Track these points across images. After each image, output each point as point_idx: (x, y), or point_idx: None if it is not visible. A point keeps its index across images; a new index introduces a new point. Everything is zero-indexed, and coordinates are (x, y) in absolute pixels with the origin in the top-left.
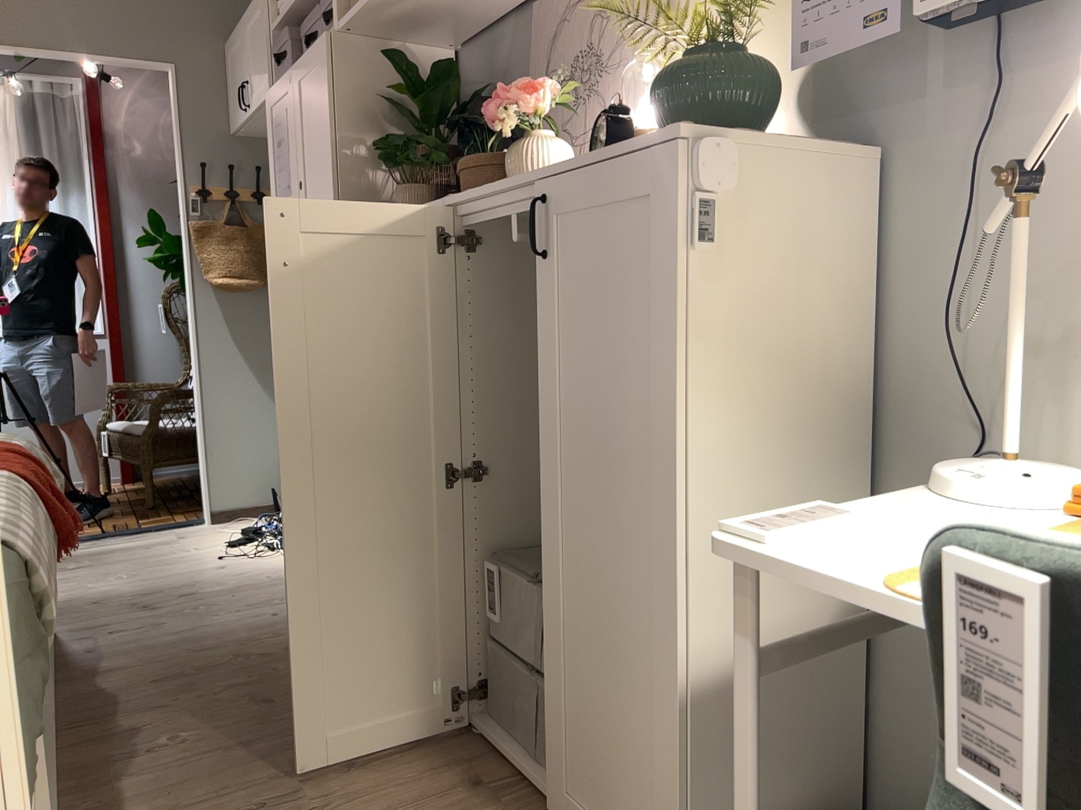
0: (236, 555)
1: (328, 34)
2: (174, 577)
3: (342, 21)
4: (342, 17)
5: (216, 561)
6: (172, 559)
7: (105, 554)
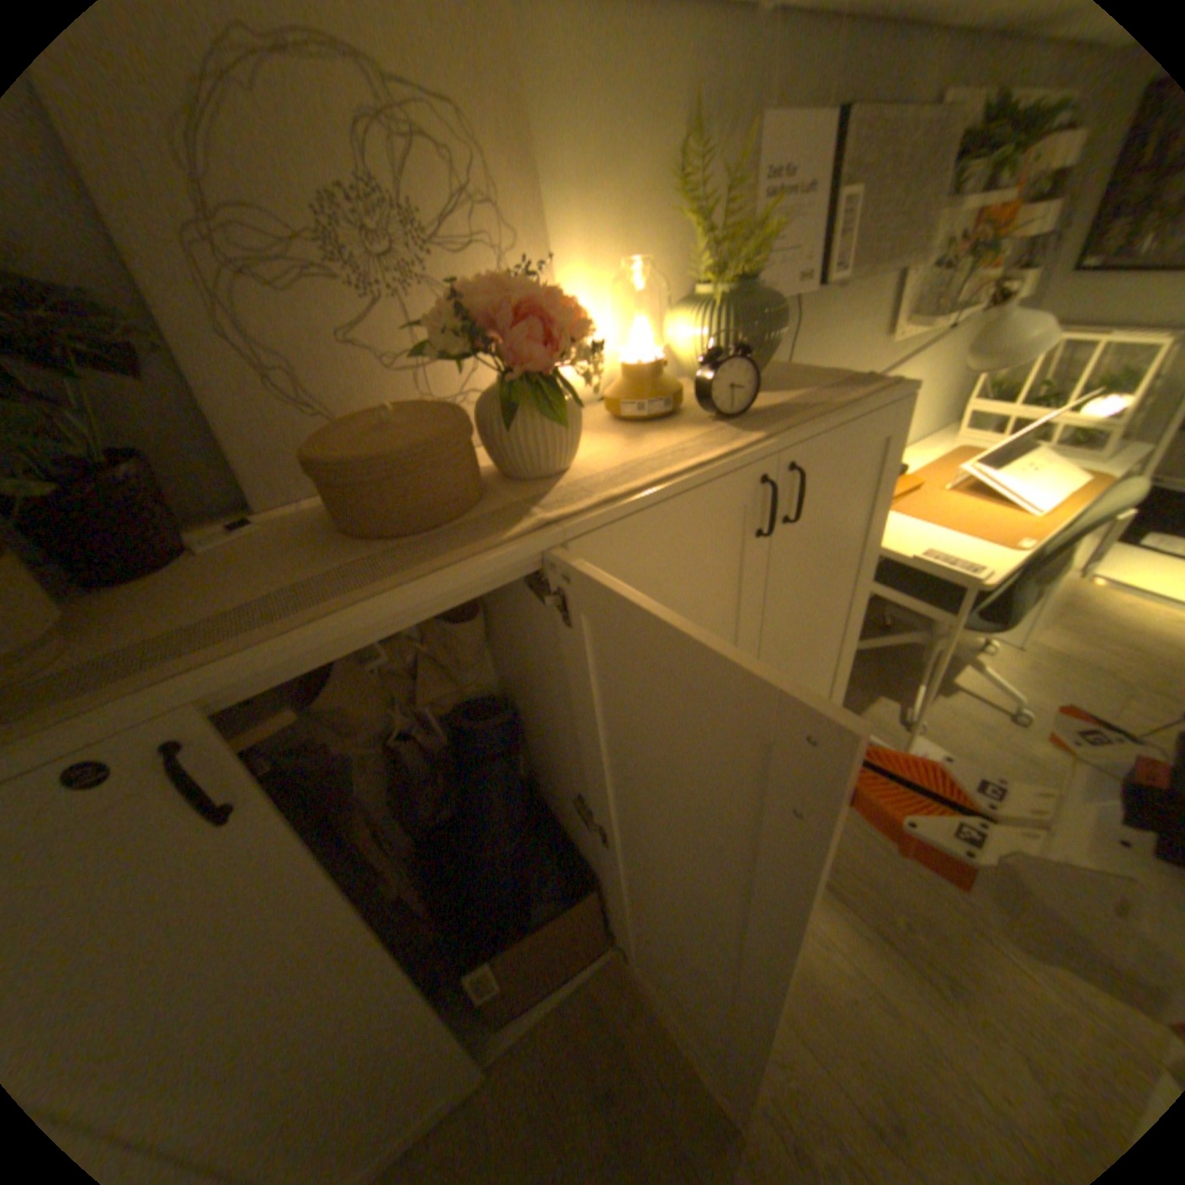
0: None
1: None
2: None
3: None
4: None
5: None
6: None
7: None
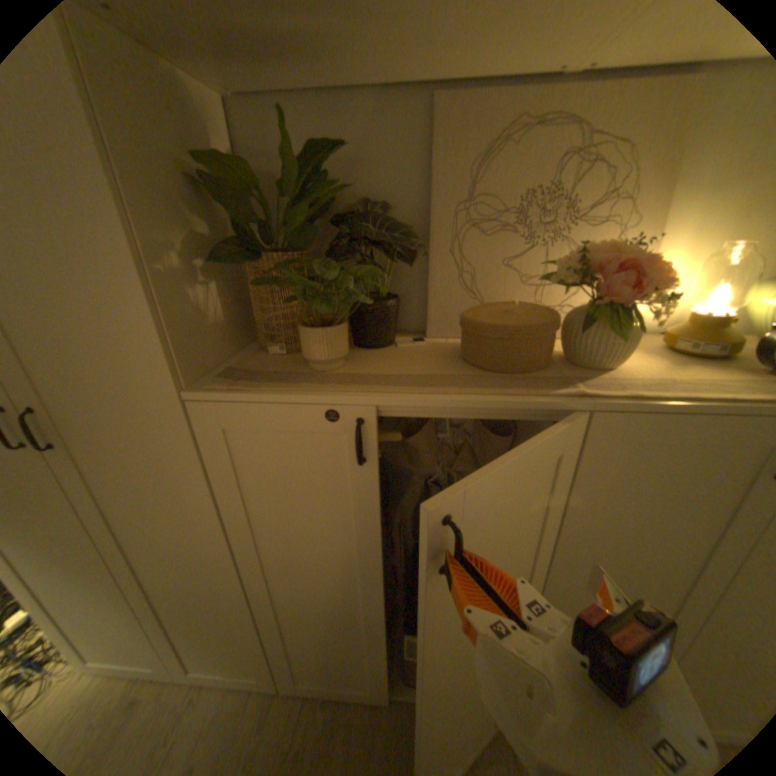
0: None
1: None
2: None
3: None
4: None
5: None
6: None
7: None
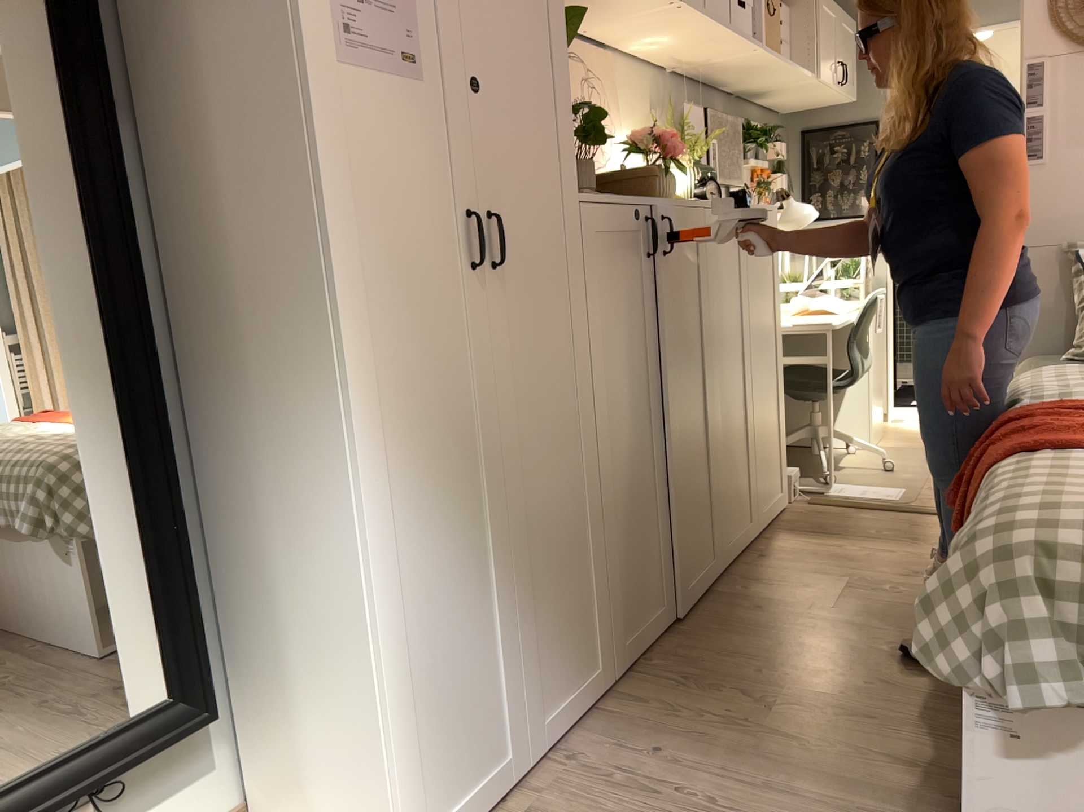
0: None
1: None
2: None
3: None
4: None
5: None
6: None
7: None
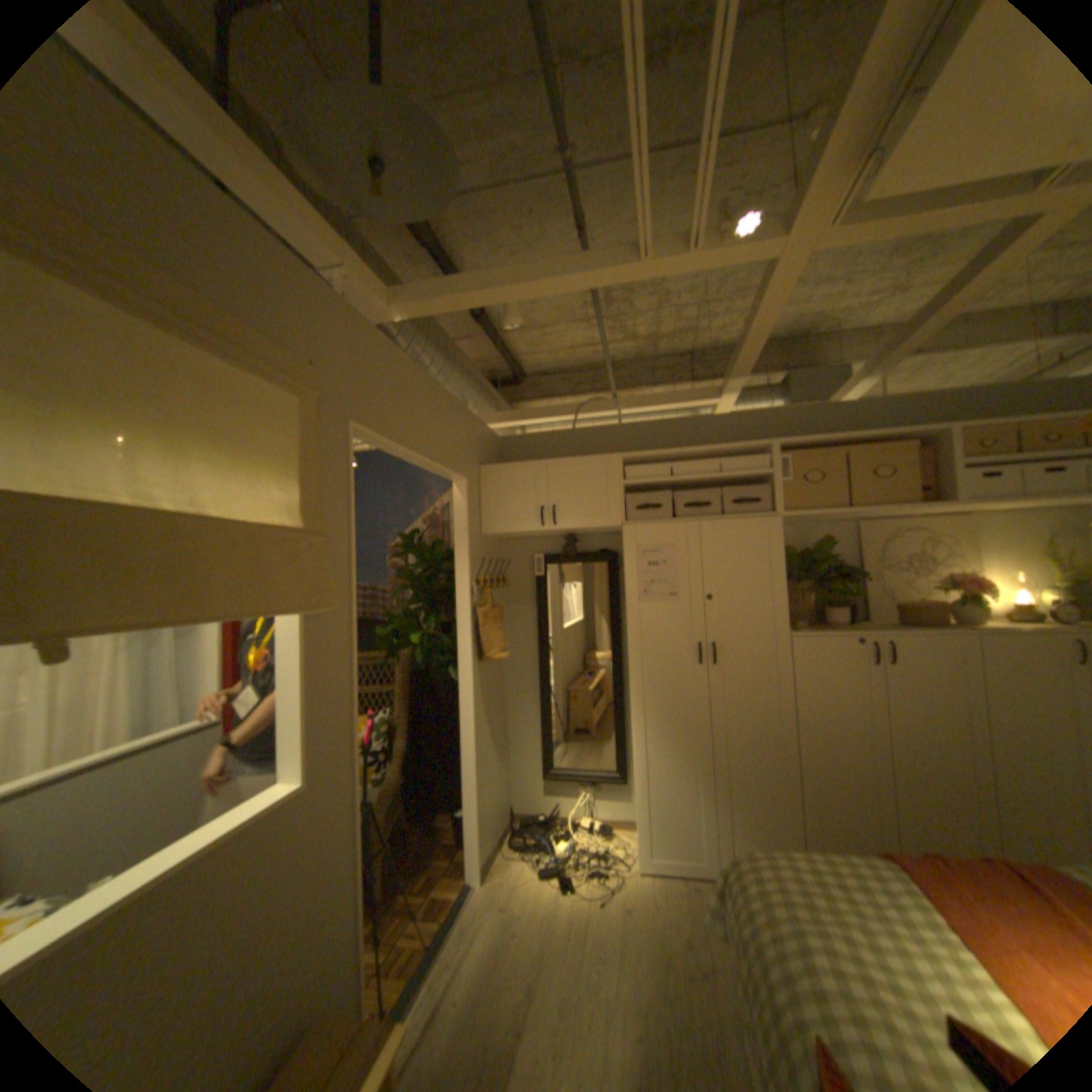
0: (596, 899)
1: (778, 520)
2: (627, 943)
3: (792, 516)
4: (792, 514)
5: (606, 912)
6: (570, 933)
7: (496, 969)
